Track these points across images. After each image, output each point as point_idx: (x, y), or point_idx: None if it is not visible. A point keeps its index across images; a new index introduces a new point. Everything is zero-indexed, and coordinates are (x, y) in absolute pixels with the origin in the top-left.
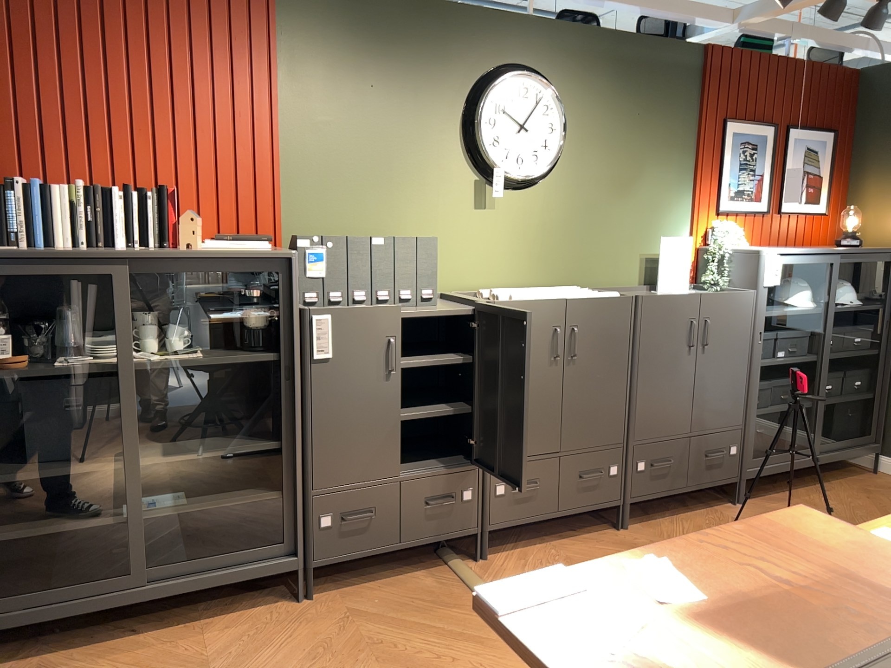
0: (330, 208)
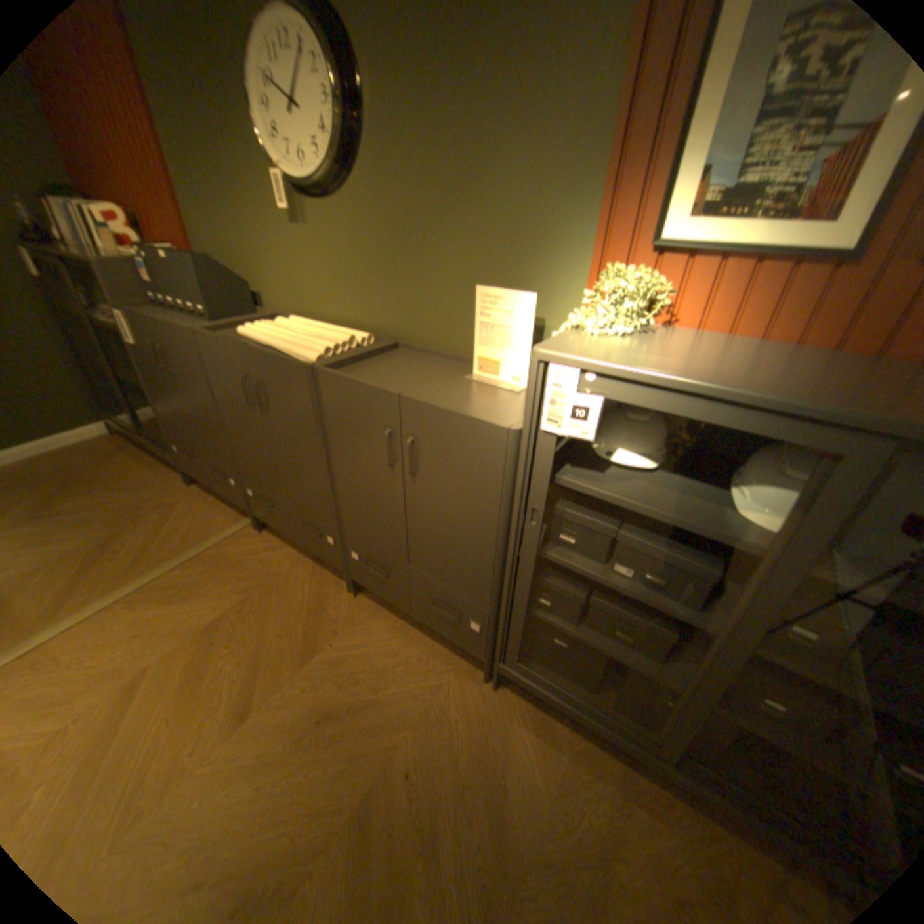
0: (203, 221)
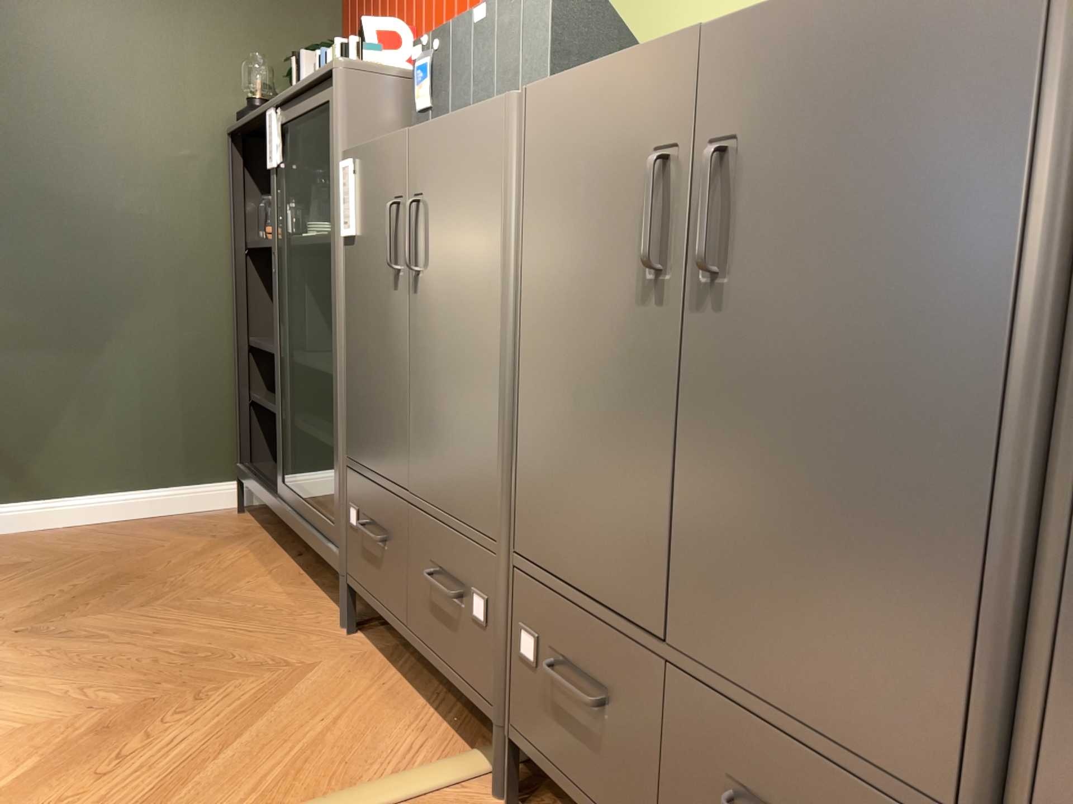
0: None
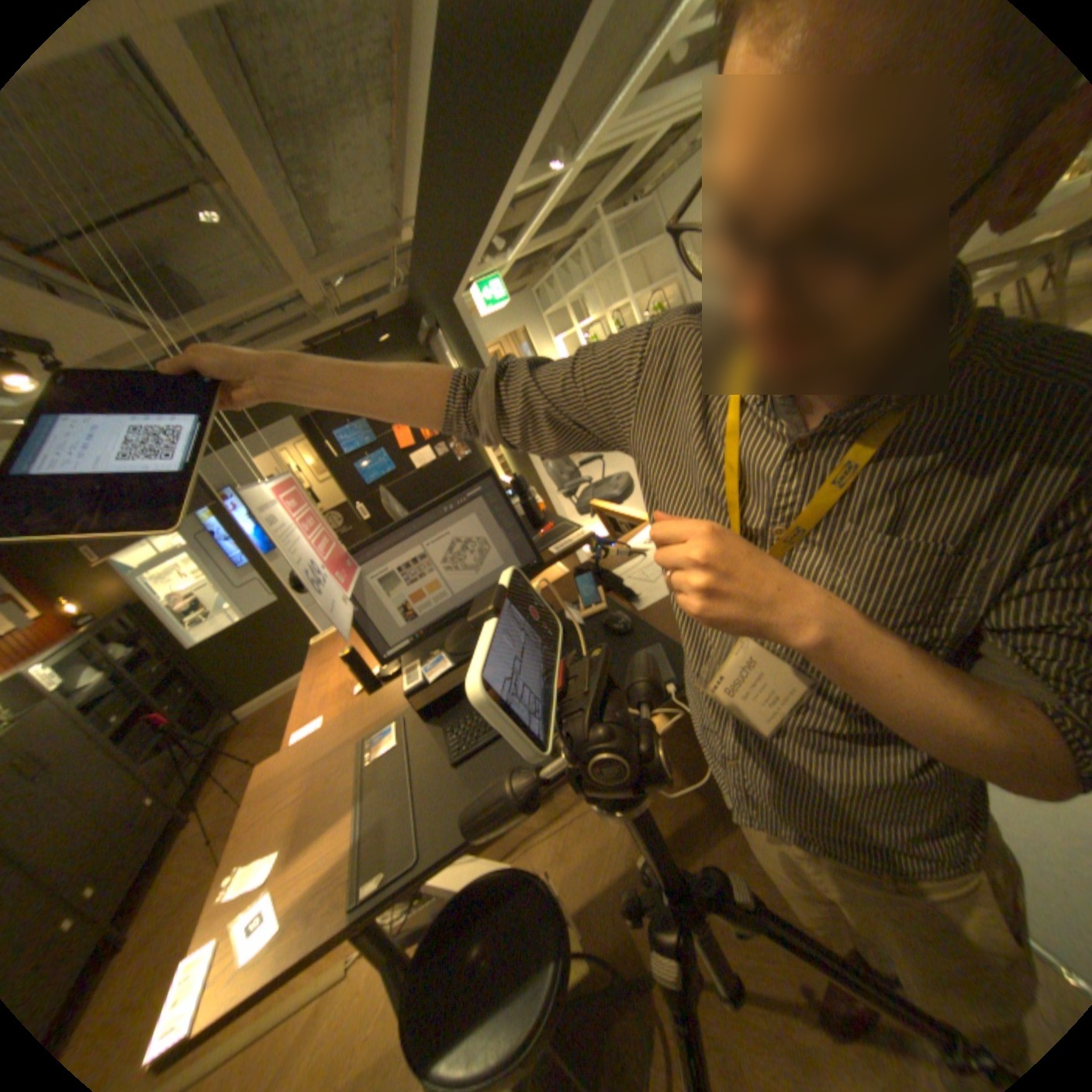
0: None
